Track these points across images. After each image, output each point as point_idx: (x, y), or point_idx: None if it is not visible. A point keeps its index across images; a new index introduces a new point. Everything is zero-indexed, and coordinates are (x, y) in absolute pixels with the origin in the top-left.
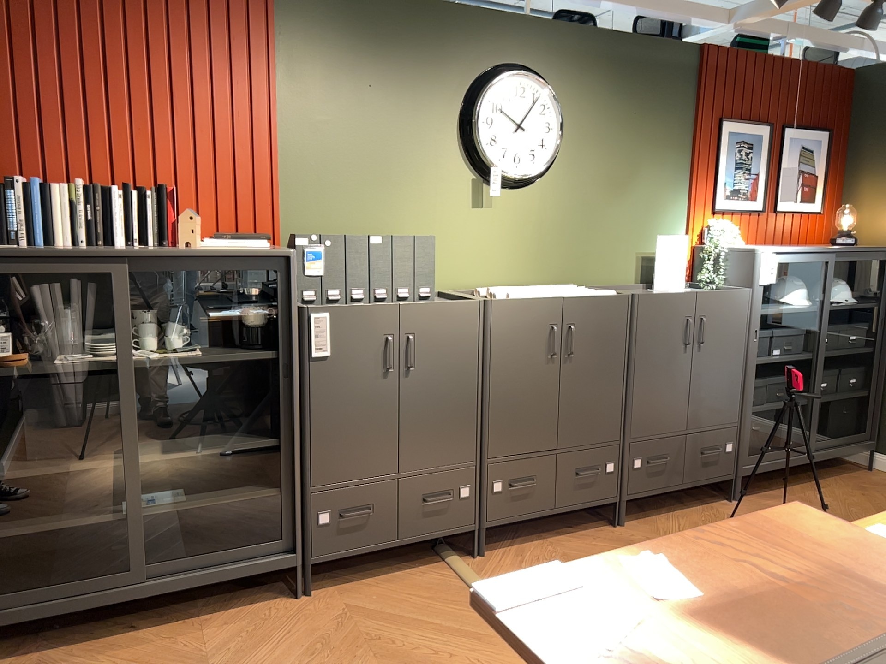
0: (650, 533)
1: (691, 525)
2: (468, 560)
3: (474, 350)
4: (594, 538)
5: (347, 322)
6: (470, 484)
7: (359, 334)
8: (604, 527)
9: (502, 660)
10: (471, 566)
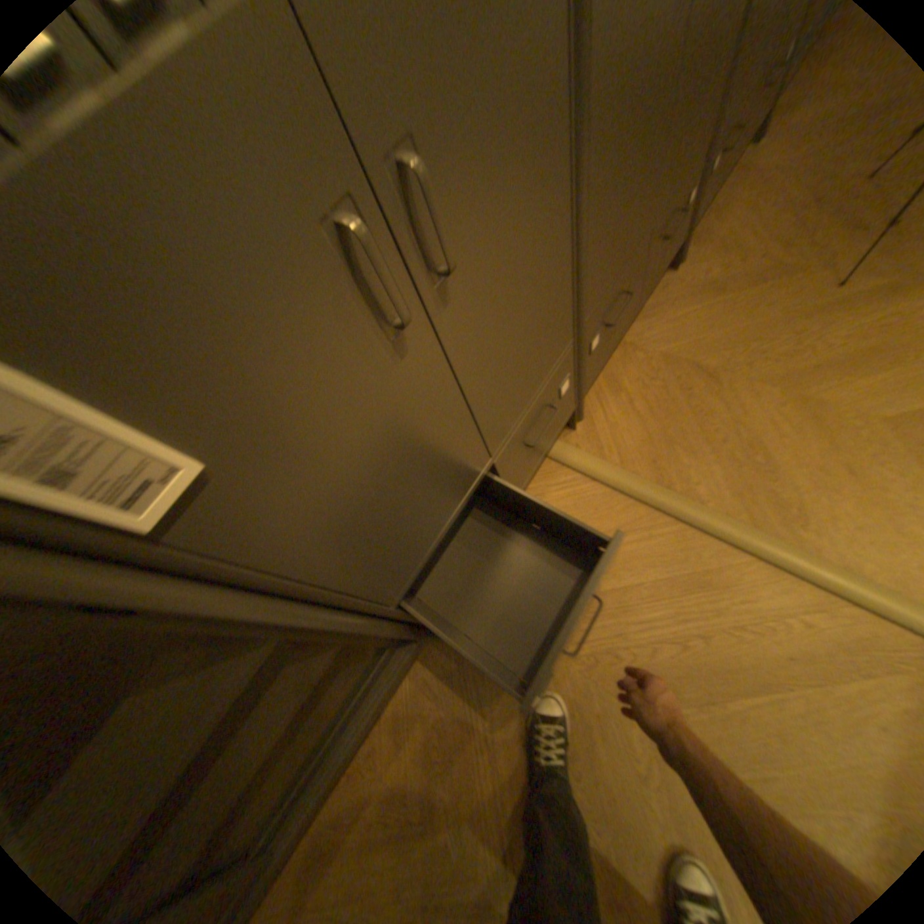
0: (721, 256)
1: (749, 213)
2: (569, 436)
3: (559, 82)
4: (669, 305)
5: (125, 286)
6: (568, 370)
7: (235, 292)
8: (663, 279)
9: (766, 603)
10: (580, 444)
